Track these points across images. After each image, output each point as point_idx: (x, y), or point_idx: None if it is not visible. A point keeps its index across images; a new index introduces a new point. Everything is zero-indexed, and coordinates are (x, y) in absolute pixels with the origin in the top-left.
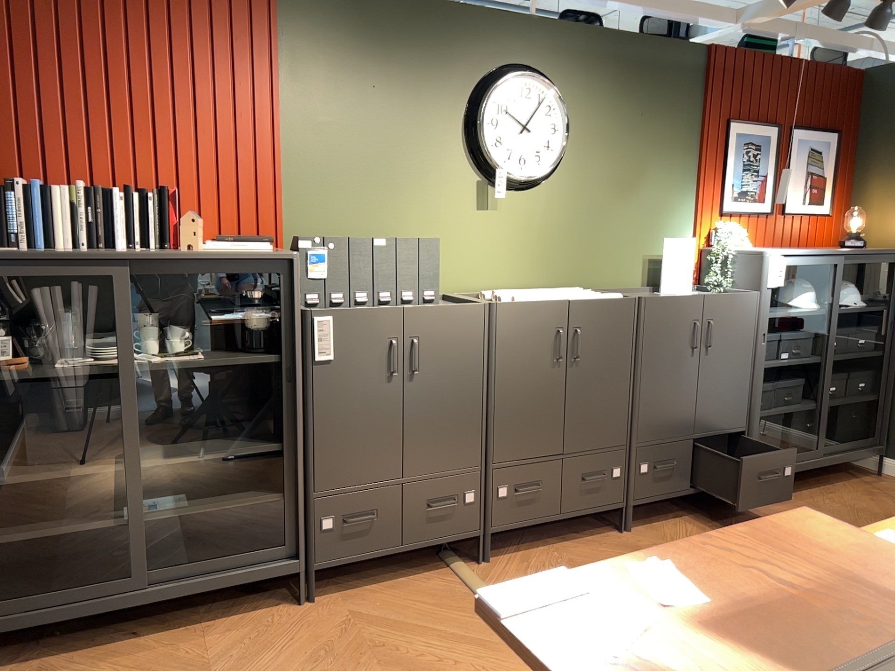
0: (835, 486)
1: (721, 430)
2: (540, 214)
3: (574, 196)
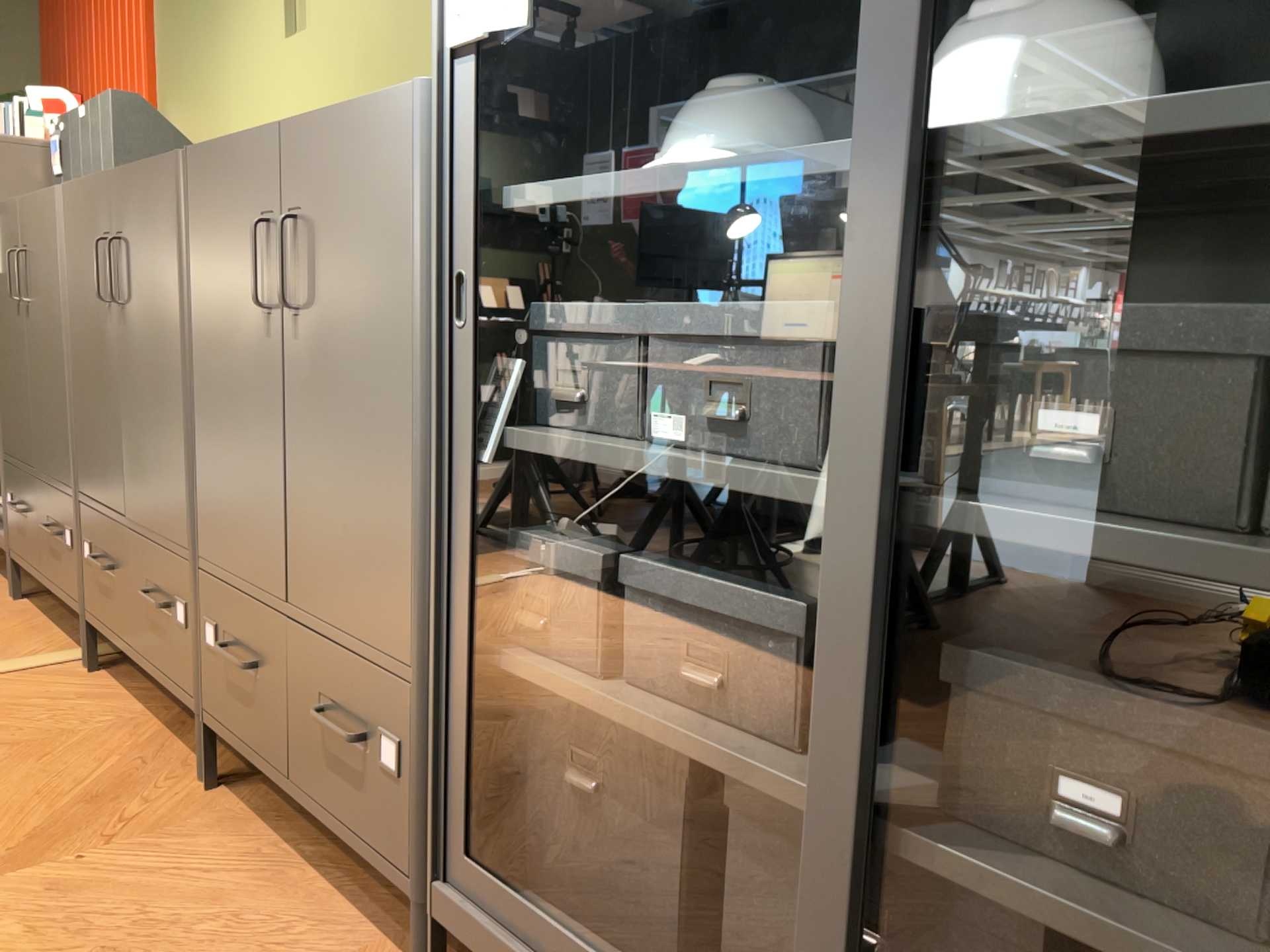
0: None
1: (342, 632)
2: (354, 19)
3: None
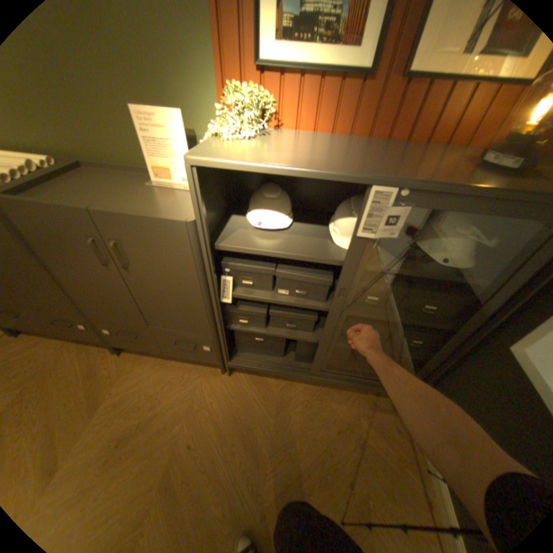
0: (336, 394)
1: (179, 331)
2: None
3: None
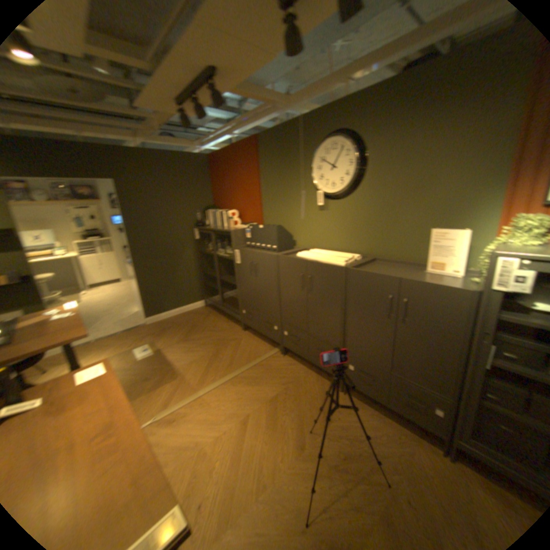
0: None
1: (419, 384)
2: (349, 212)
3: (371, 199)
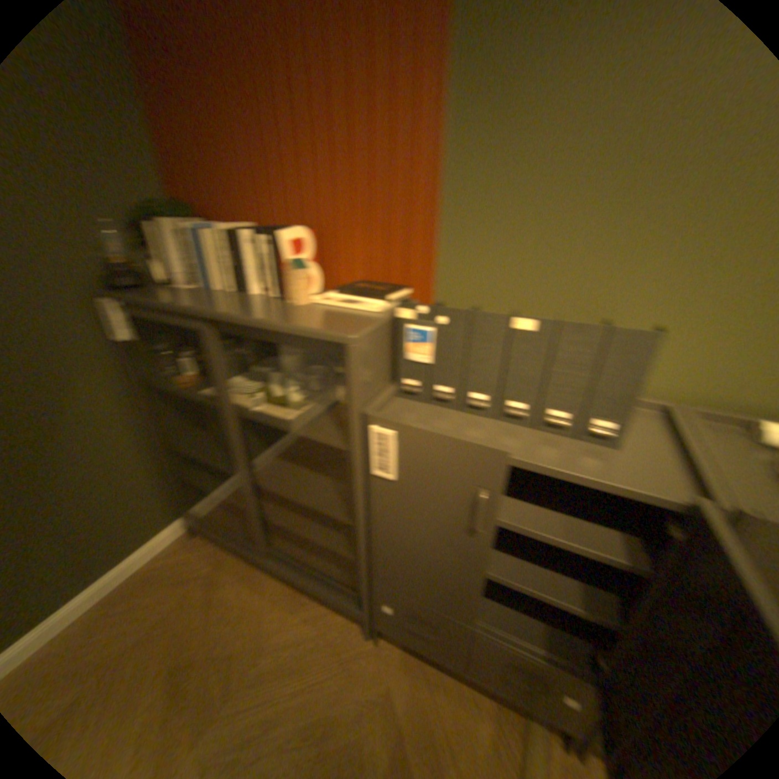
0: None
1: None
2: None
3: None
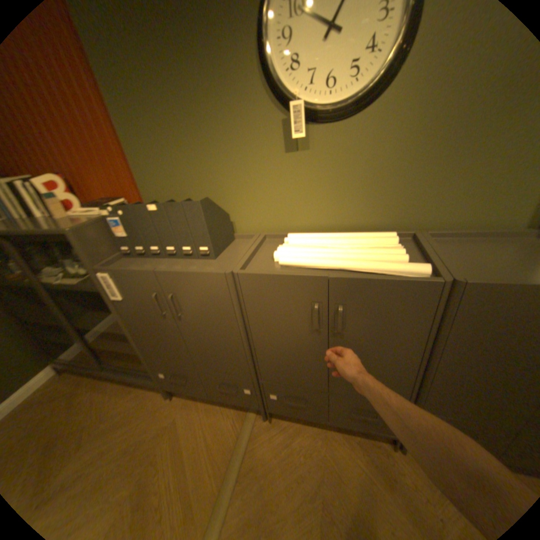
0: None
1: None
2: (364, 147)
3: (422, 113)
